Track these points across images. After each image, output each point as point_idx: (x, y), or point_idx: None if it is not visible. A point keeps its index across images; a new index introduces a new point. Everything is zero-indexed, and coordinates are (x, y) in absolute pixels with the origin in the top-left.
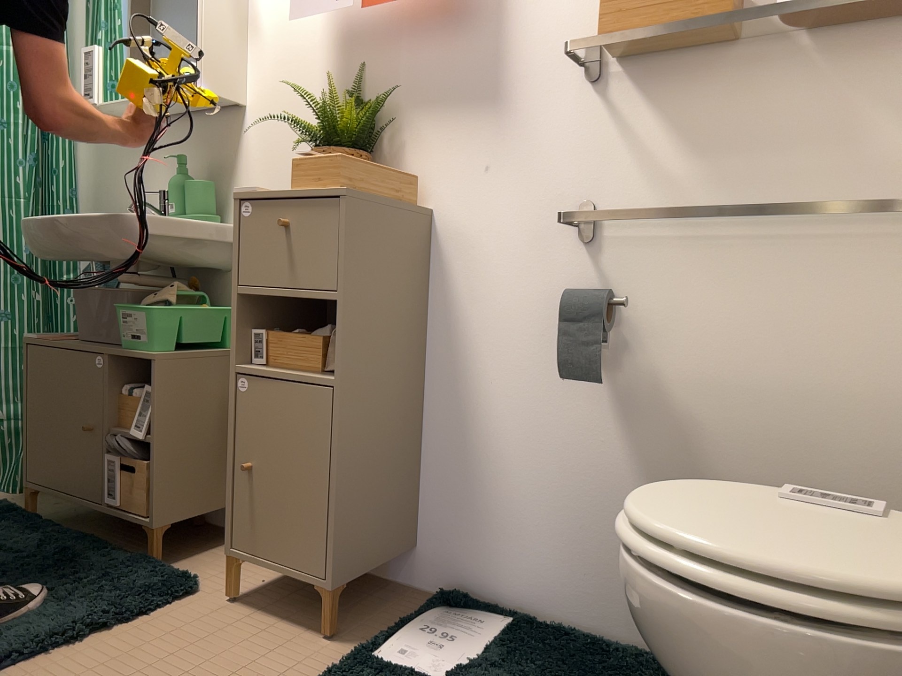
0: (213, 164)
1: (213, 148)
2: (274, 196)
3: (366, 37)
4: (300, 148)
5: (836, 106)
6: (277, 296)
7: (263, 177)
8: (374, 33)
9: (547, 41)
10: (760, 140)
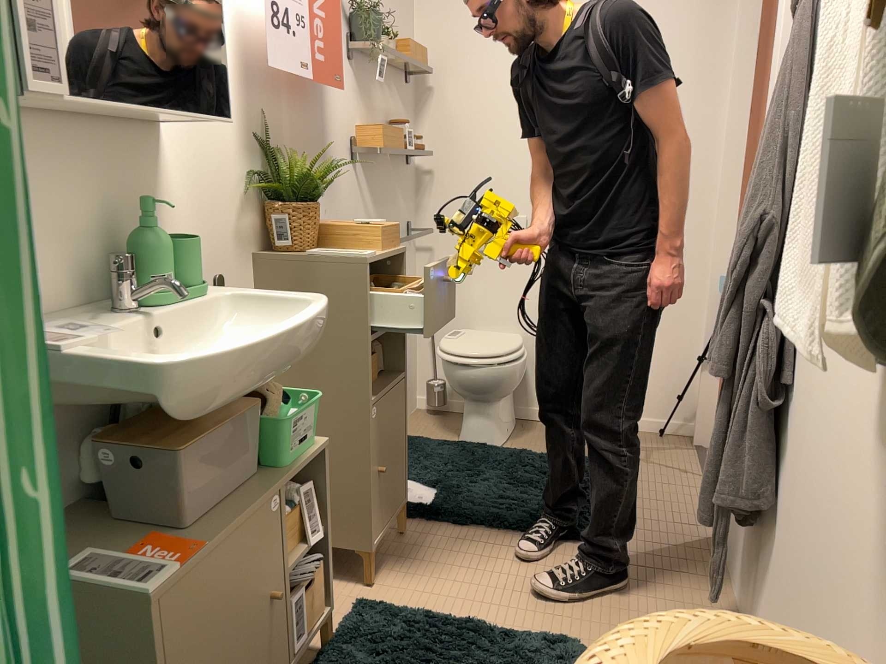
0: (119, 200)
1: (116, 173)
2: (383, 256)
3: (262, 82)
4: (244, 189)
5: (396, 188)
6: (383, 333)
7: (191, 220)
8: (267, 81)
9: (341, 130)
10: (386, 200)
